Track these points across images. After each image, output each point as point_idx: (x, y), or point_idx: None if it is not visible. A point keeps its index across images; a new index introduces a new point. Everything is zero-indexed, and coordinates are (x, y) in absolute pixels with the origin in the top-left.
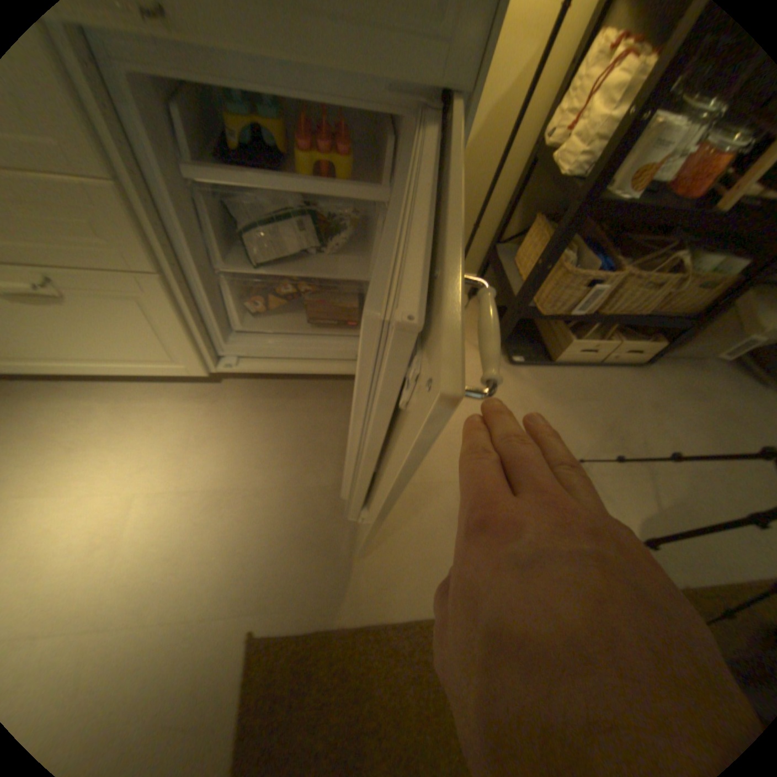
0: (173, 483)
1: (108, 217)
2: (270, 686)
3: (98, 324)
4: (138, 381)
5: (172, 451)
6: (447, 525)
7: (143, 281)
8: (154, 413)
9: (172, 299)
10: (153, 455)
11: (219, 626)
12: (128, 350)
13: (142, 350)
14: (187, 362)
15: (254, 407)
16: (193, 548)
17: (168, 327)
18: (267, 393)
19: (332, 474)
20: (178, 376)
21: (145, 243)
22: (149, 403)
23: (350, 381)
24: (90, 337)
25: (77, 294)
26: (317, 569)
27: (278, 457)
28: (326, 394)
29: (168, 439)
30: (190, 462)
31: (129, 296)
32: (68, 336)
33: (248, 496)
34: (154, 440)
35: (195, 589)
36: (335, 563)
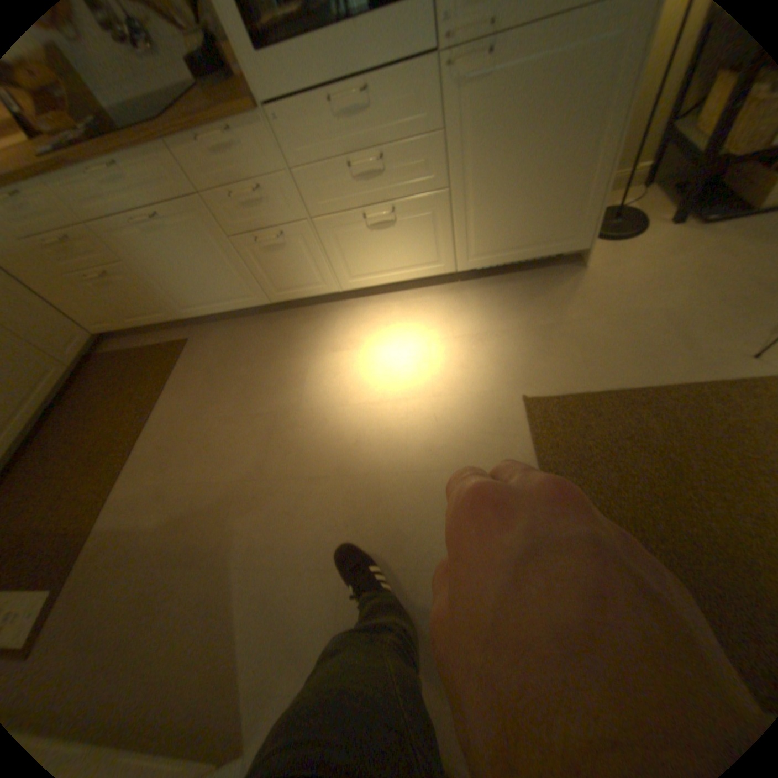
0: (450, 333)
1: (436, 153)
2: (548, 417)
3: (408, 237)
4: (409, 289)
5: (443, 319)
6: (664, 335)
7: (440, 194)
8: (425, 302)
9: (452, 204)
10: (433, 322)
11: (505, 393)
12: (417, 255)
13: (425, 254)
14: (447, 259)
15: (486, 290)
16: (475, 361)
17: (444, 229)
18: (492, 281)
19: (555, 317)
20: (438, 274)
21: (449, 165)
22: (420, 298)
23: (553, 263)
24: (401, 248)
25: (404, 215)
26: (561, 365)
27: (512, 313)
28: (536, 274)
29: (438, 313)
30: (456, 322)
31: (429, 209)
32: (390, 251)
33: (500, 334)
34: (430, 315)
35: (483, 378)
36: (574, 362)
